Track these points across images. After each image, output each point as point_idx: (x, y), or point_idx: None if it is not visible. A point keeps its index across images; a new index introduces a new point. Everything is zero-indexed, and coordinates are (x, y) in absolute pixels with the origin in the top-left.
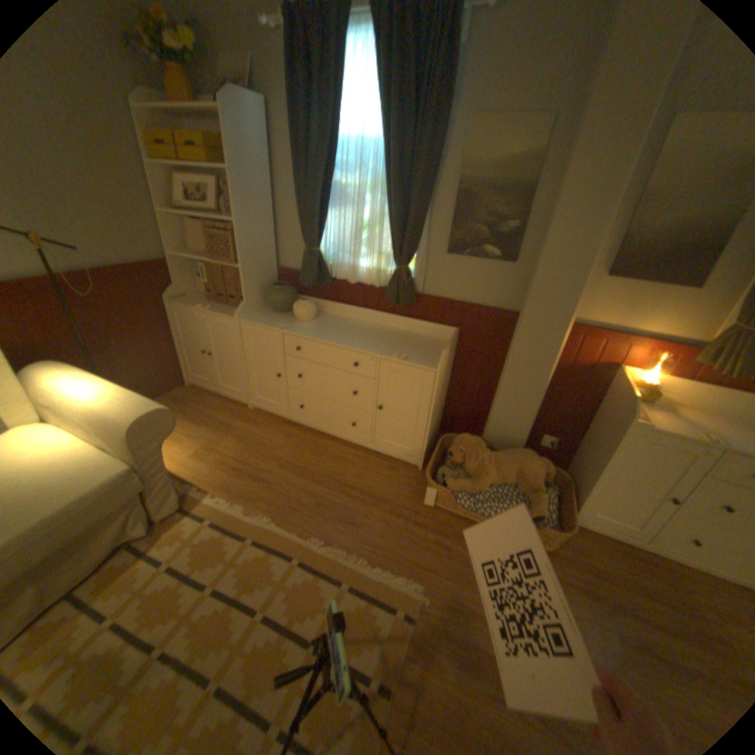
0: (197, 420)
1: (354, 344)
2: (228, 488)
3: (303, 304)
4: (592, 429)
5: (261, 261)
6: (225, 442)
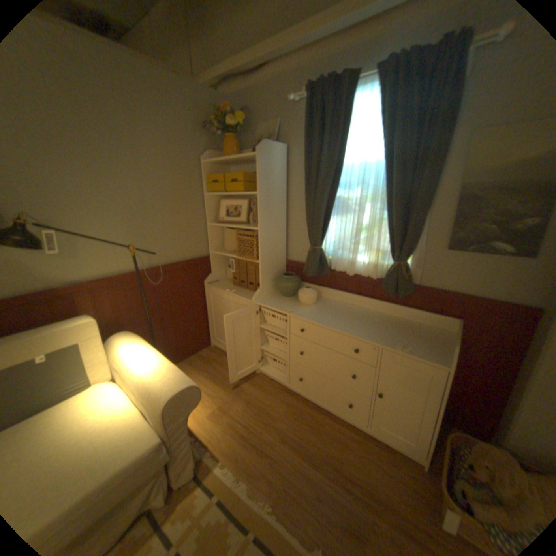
0: (217, 379)
1: (354, 329)
2: (236, 457)
3: (307, 291)
4: None
5: (275, 256)
6: (236, 404)
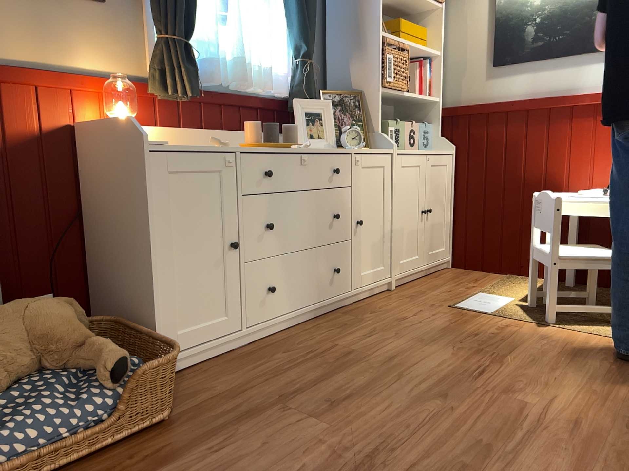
0: None
1: None
2: None
3: None
4: (92, 238)
5: None
6: None
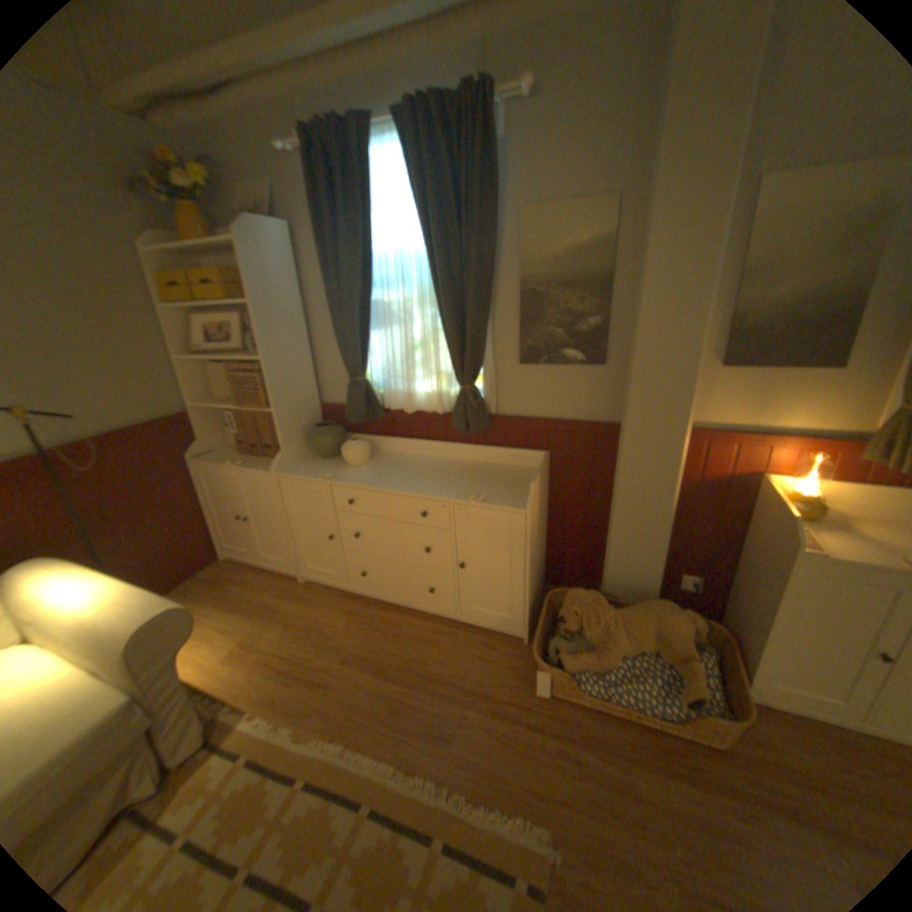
0: (232, 606)
1: (419, 486)
2: (271, 702)
3: (352, 444)
4: (745, 562)
5: (298, 398)
6: (268, 633)
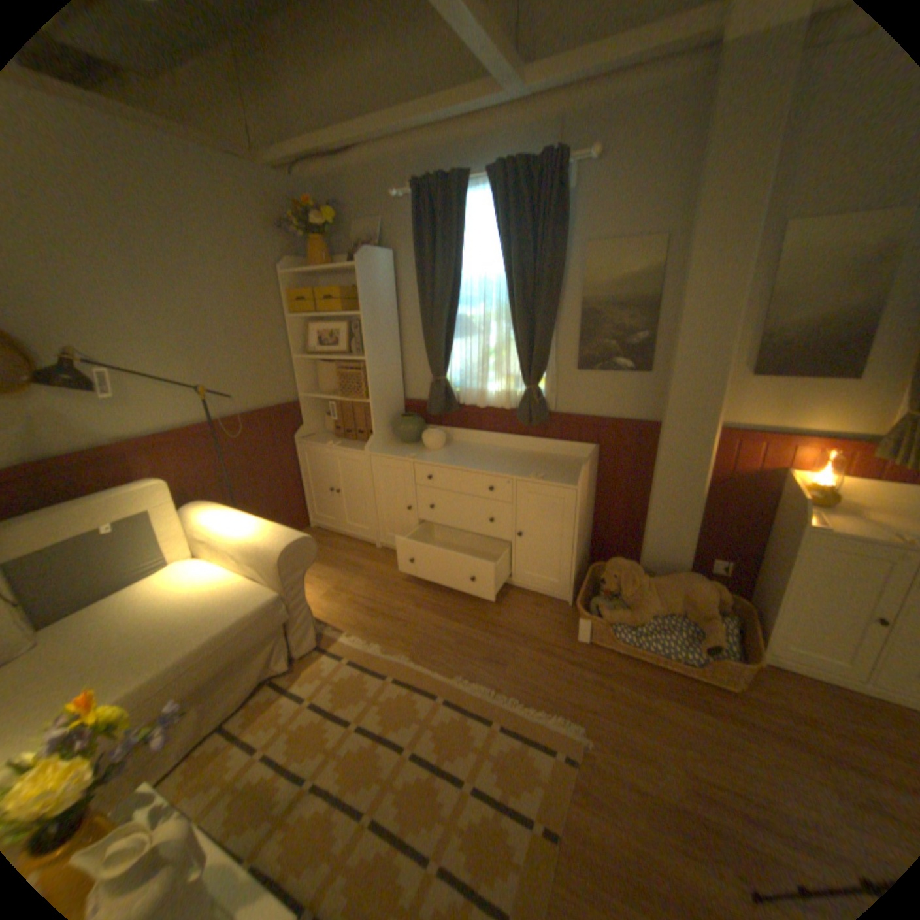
0: (325, 560)
1: (487, 467)
2: (363, 627)
3: (432, 432)
4: (771, 548)
5: (389, 393)
6: (355, 581)
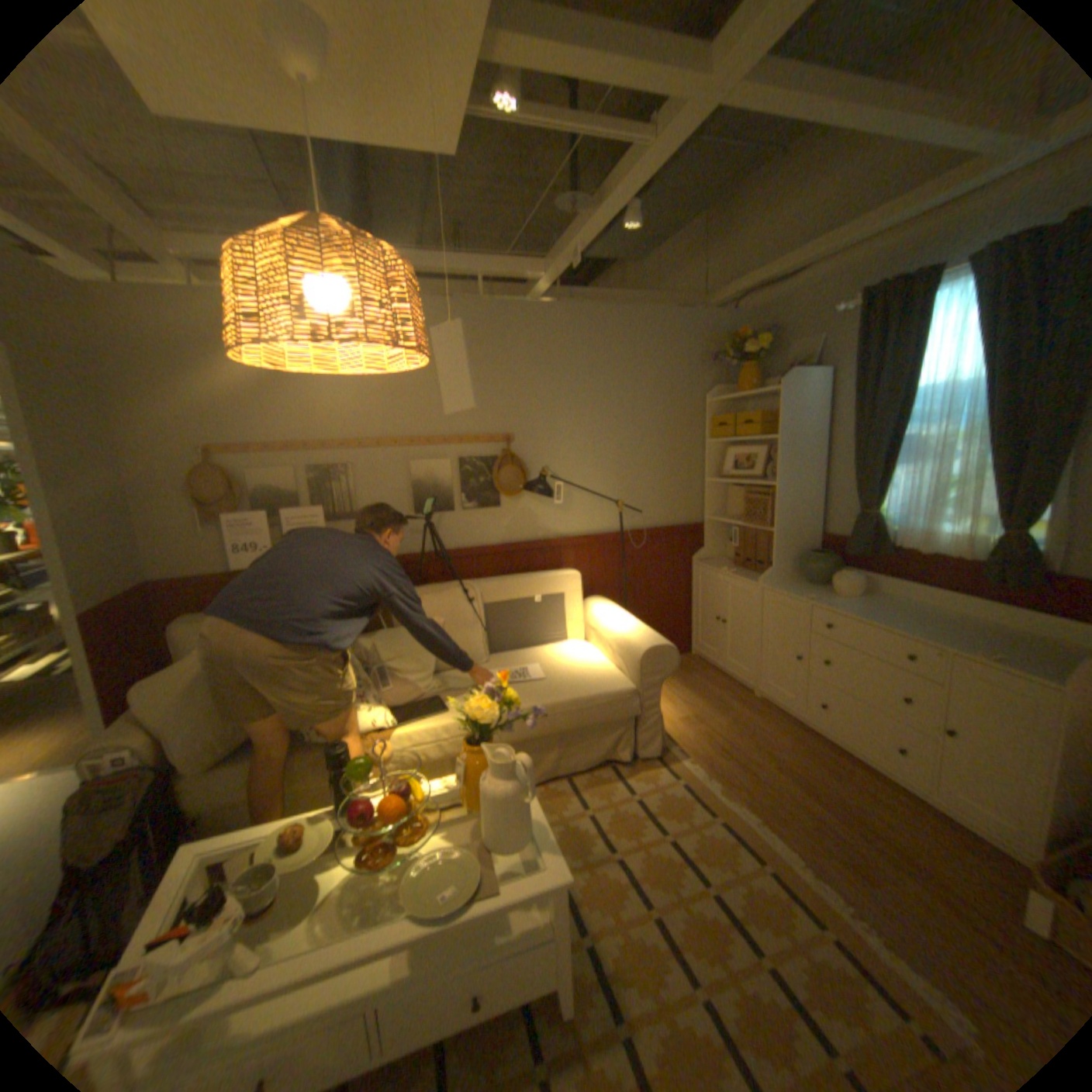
0: (695, 689)
1: (914, 629)
2: (711, 763)
3: (846, 574)
4: None
5: (801, 524)
6: (719, 719)
